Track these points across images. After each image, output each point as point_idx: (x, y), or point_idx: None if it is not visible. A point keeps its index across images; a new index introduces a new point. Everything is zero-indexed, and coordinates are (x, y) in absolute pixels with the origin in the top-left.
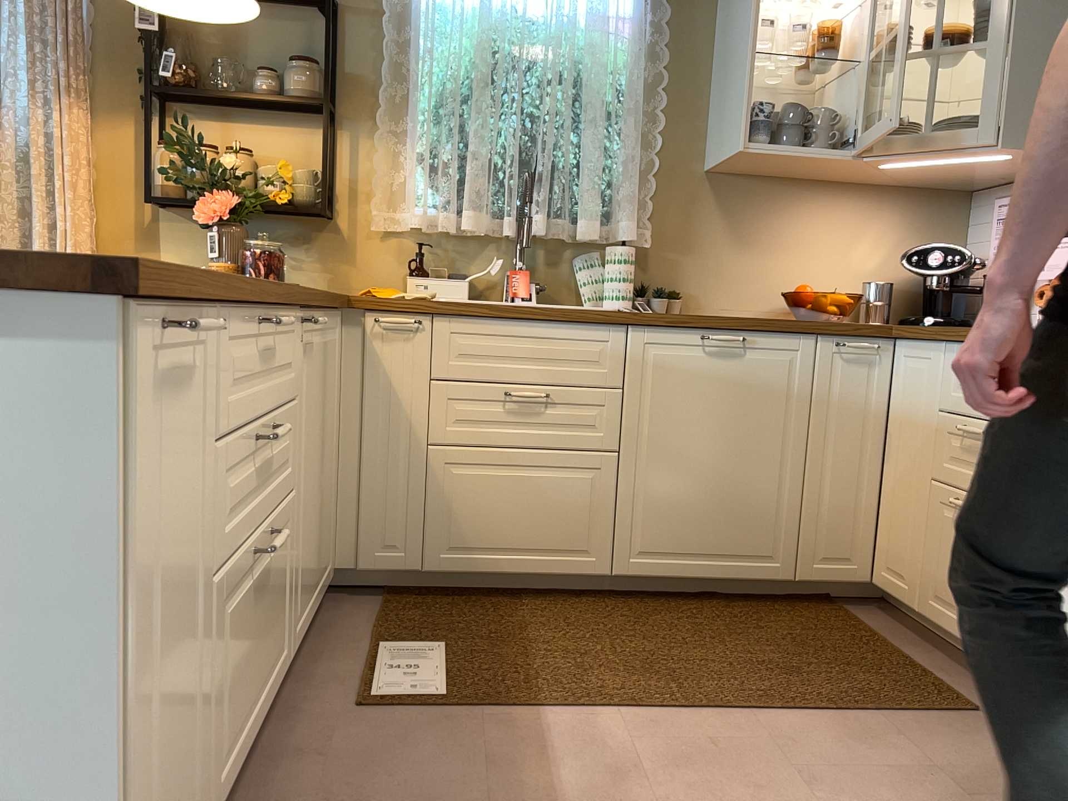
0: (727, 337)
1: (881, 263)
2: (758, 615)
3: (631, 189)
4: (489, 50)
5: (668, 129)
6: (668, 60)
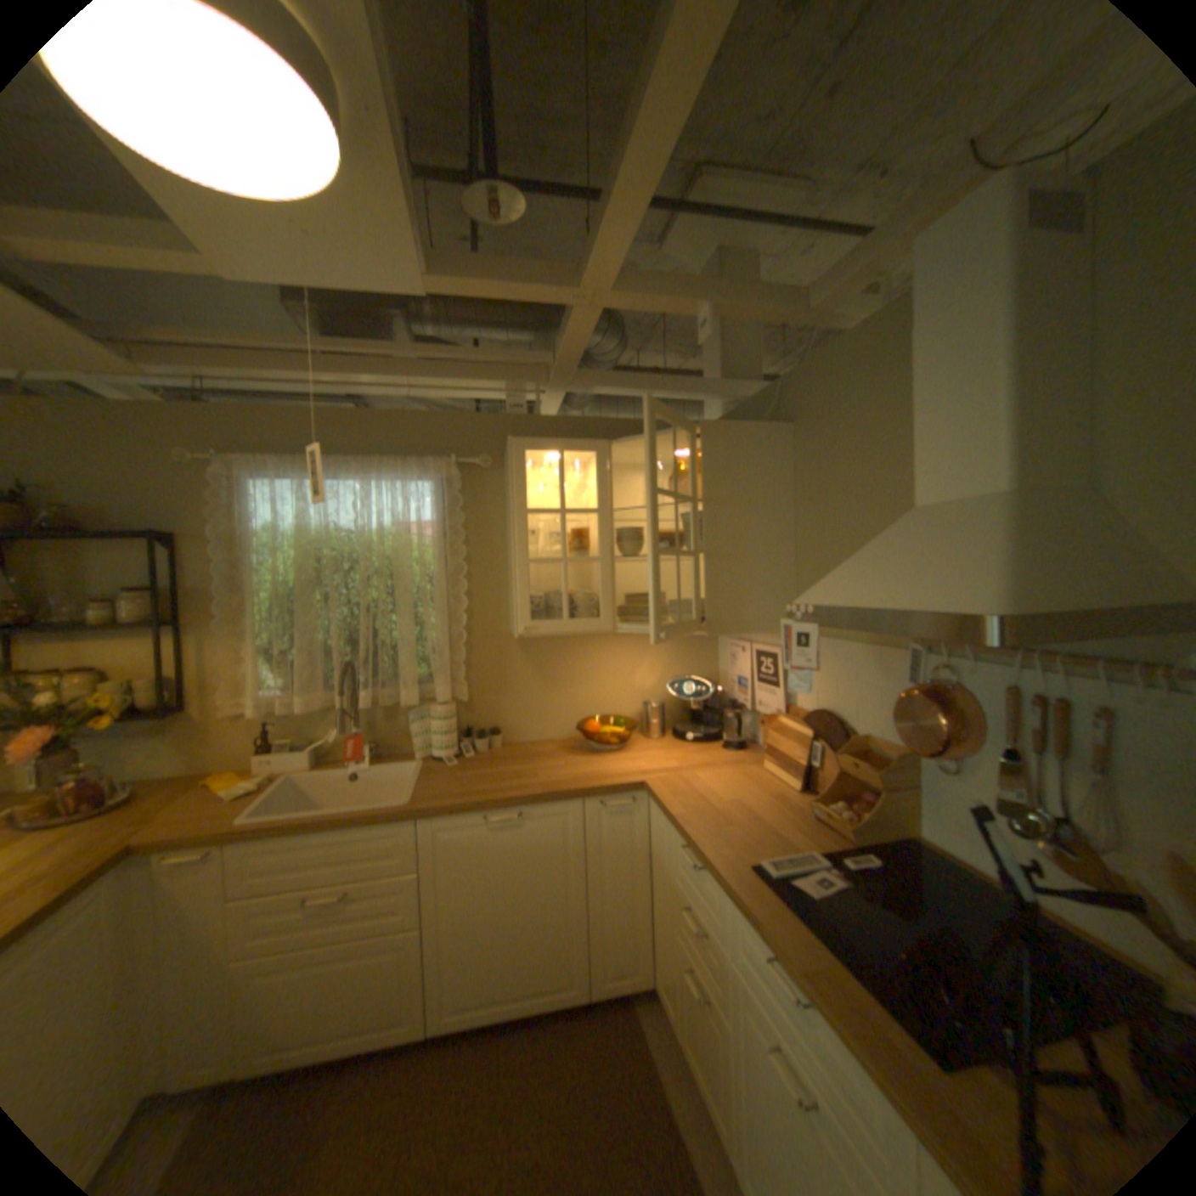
0: (503, 820)
1: (657, 683)
2: (556, 1051)
3: (446, 658)
4: (308, 561)
5: (475, 602)
6: (470, 549)
